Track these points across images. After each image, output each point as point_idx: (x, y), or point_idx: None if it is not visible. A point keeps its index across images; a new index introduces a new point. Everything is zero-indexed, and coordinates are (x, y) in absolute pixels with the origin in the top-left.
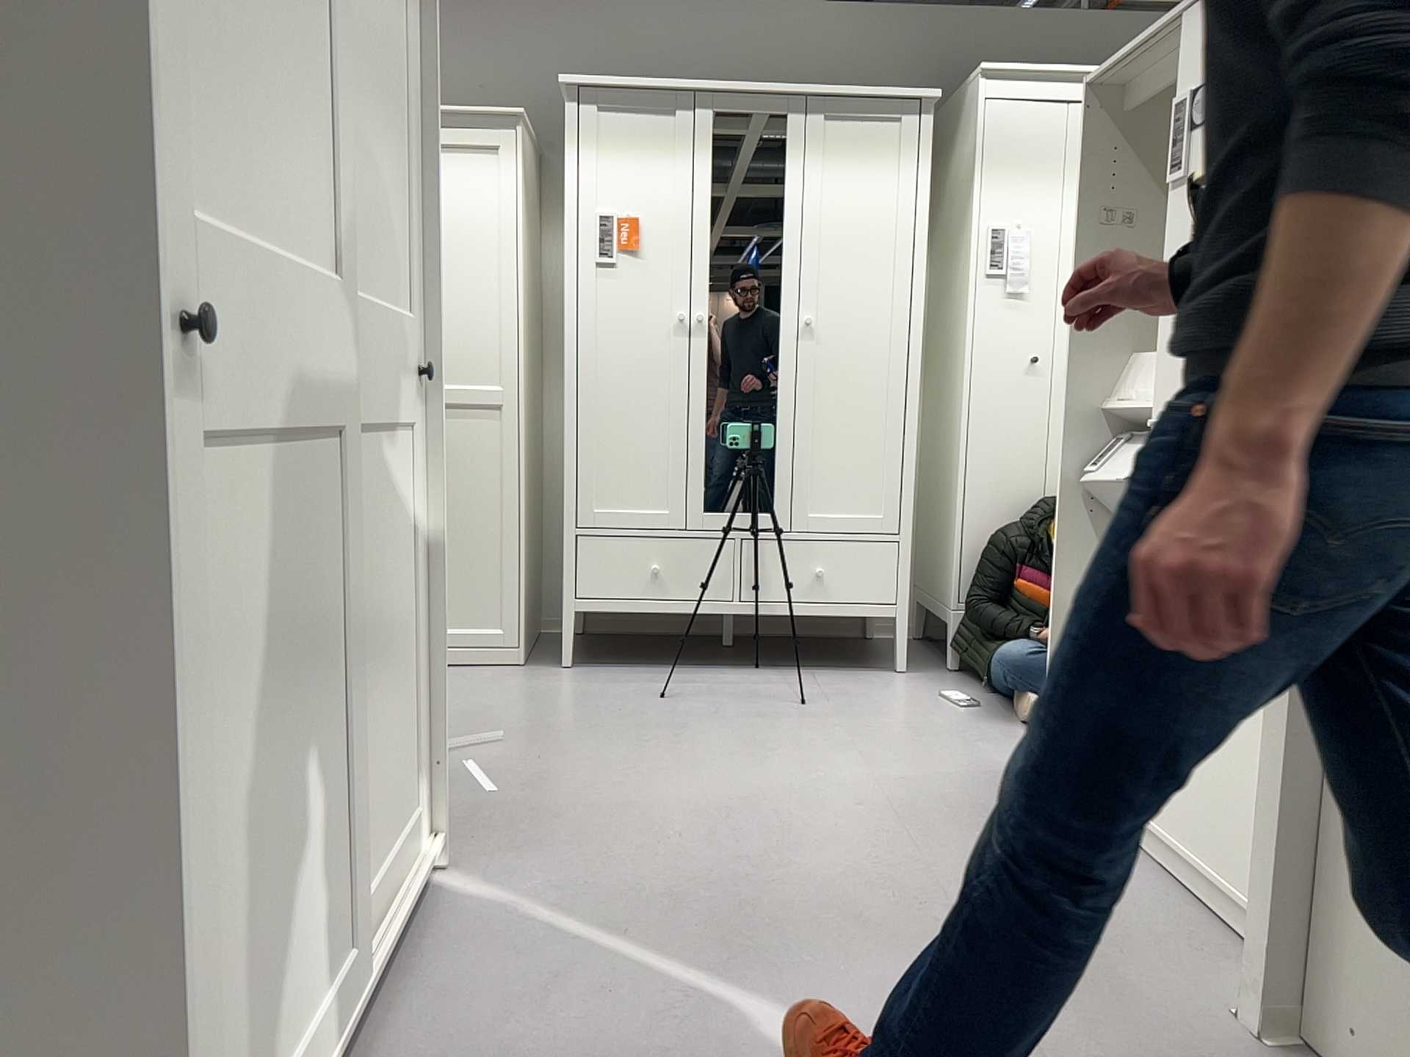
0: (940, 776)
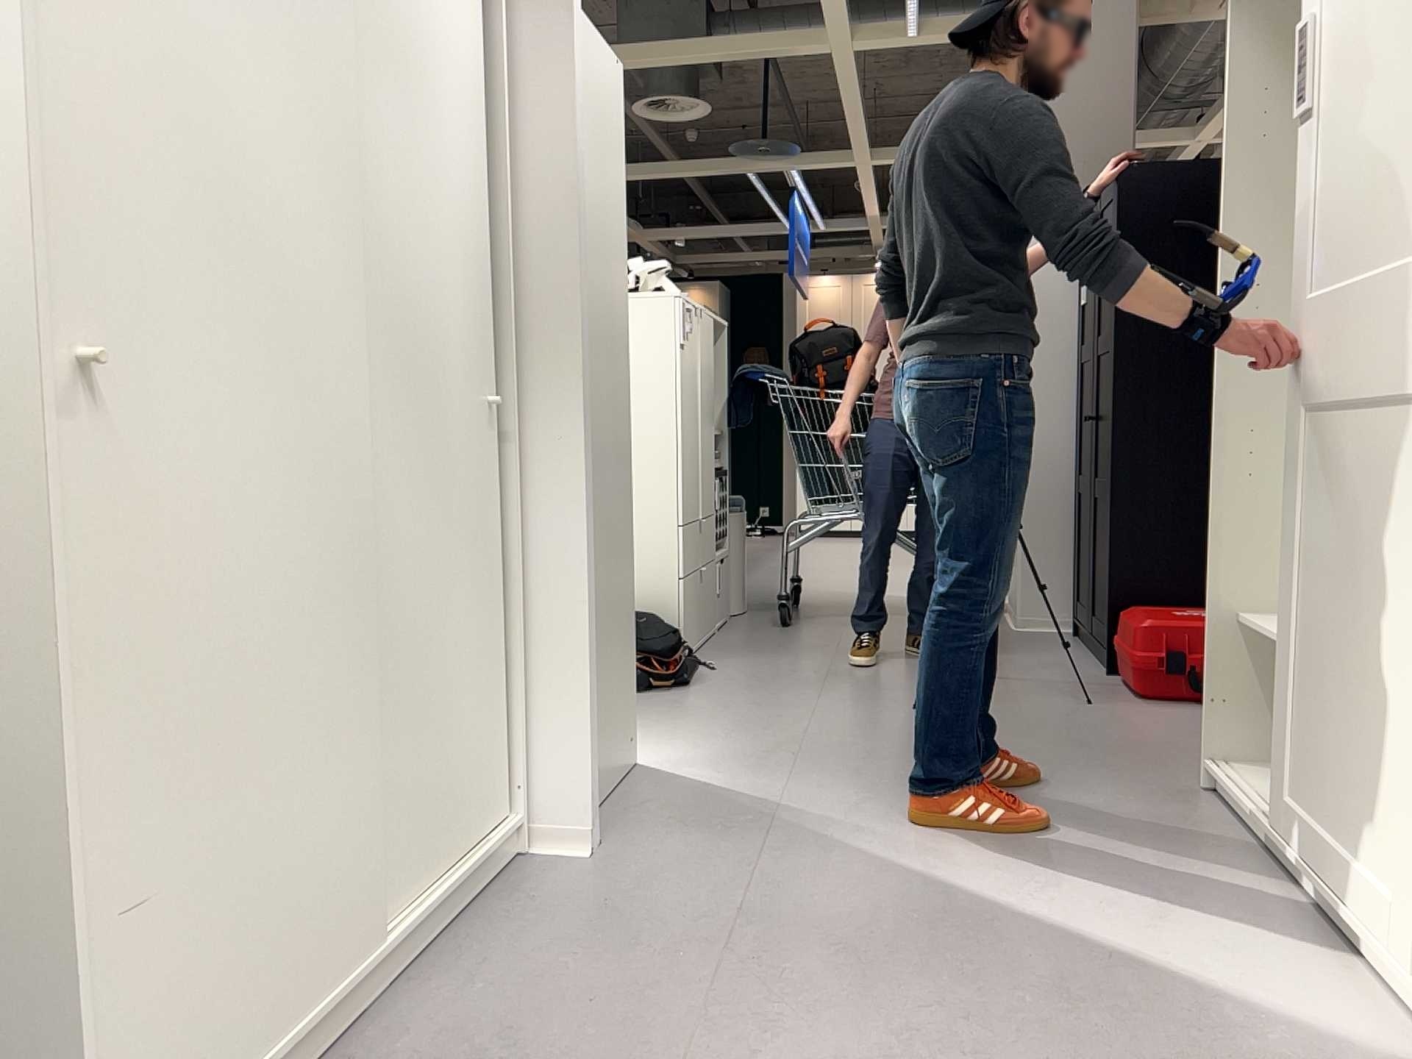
0: None
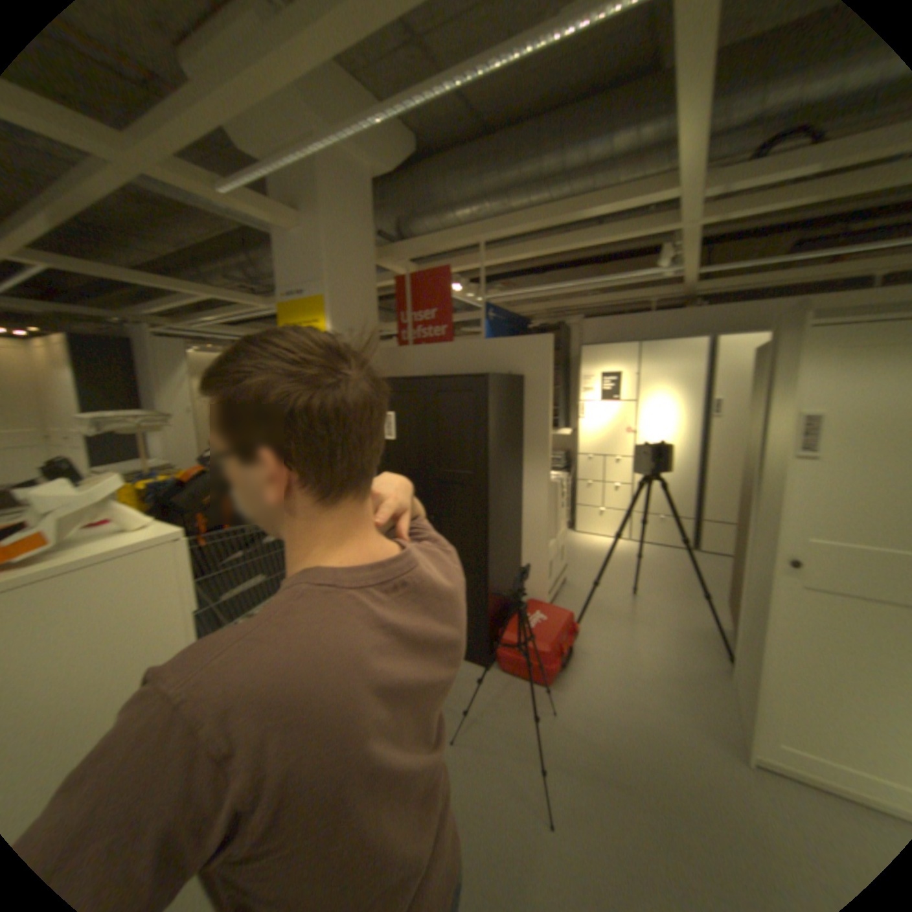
0: None
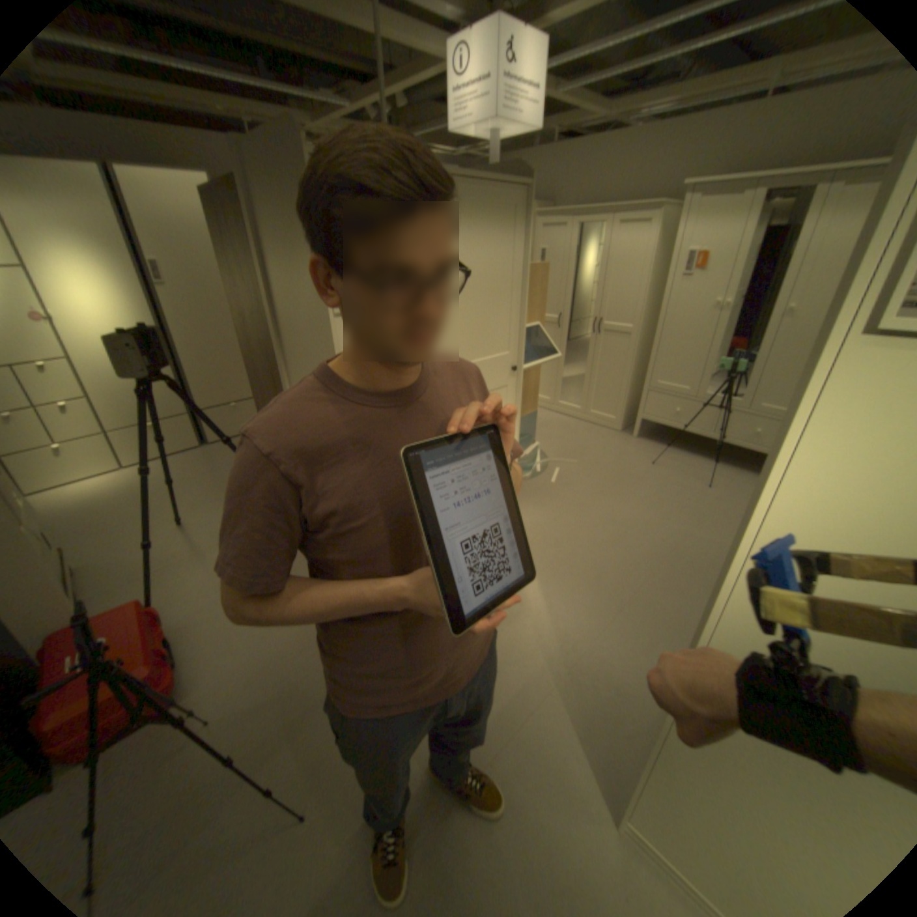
0: (721, 544)
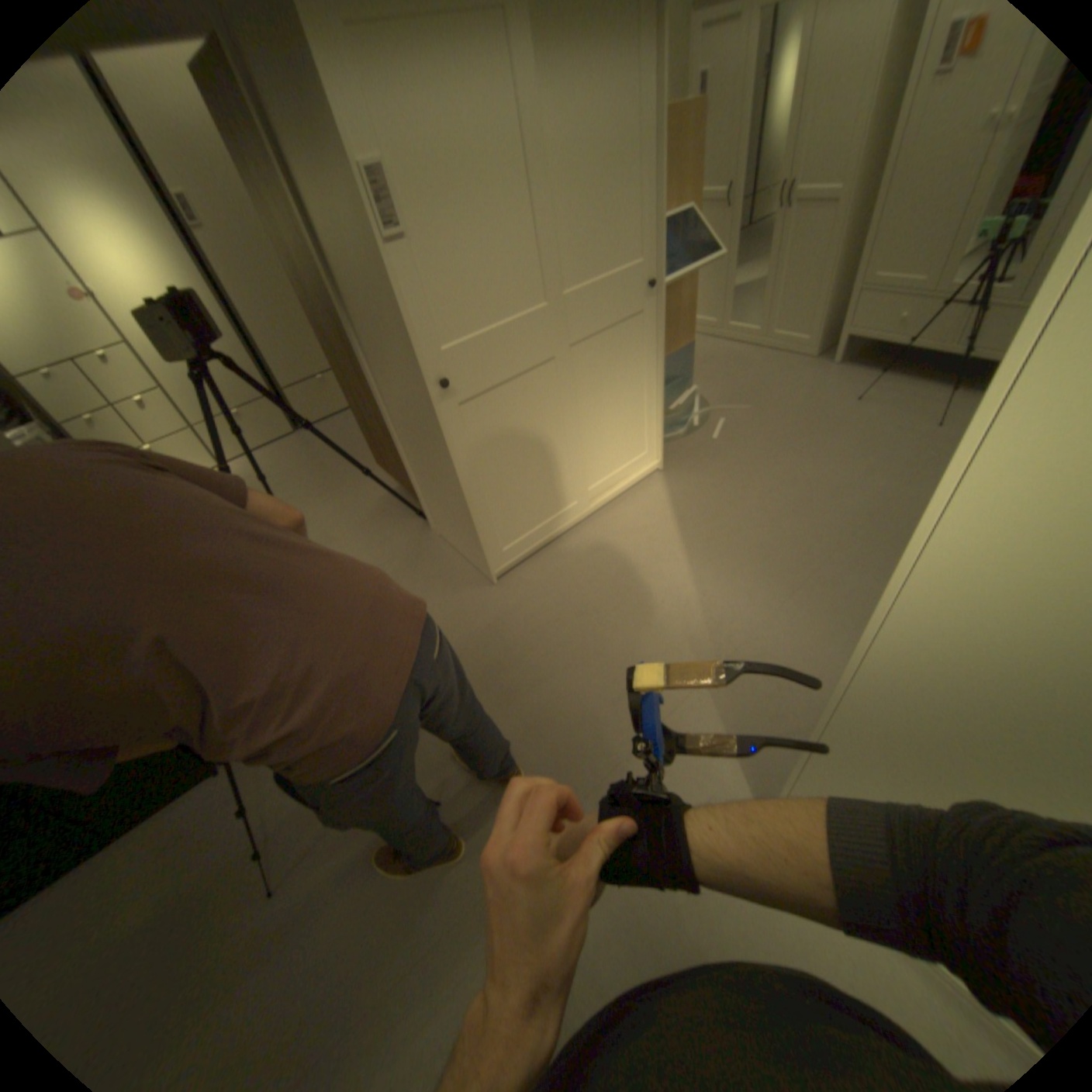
0: None
